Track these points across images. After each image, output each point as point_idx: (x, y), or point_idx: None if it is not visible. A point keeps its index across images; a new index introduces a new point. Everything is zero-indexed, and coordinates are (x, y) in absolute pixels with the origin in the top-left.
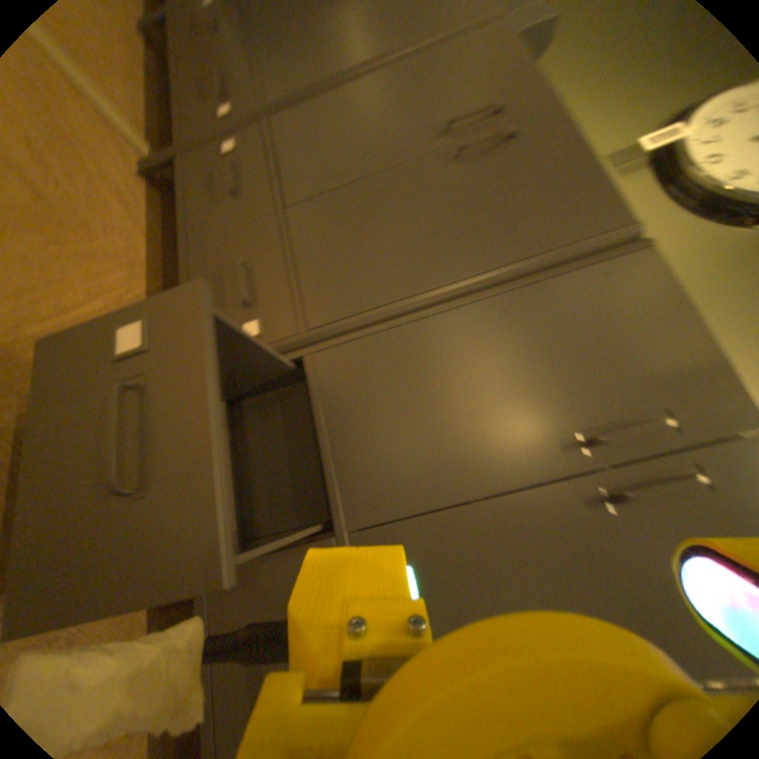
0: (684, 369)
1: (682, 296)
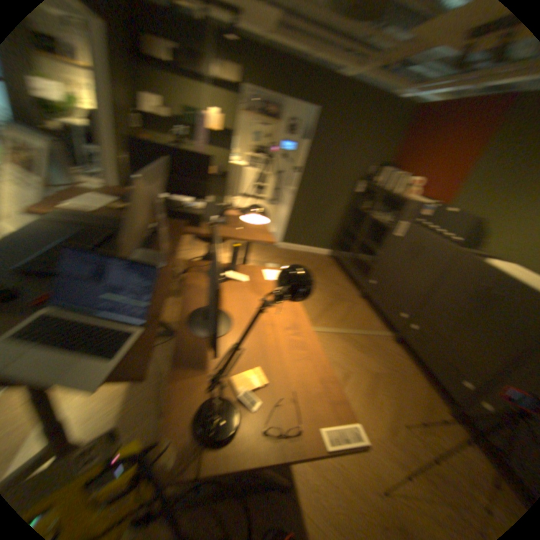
0: None
1: None
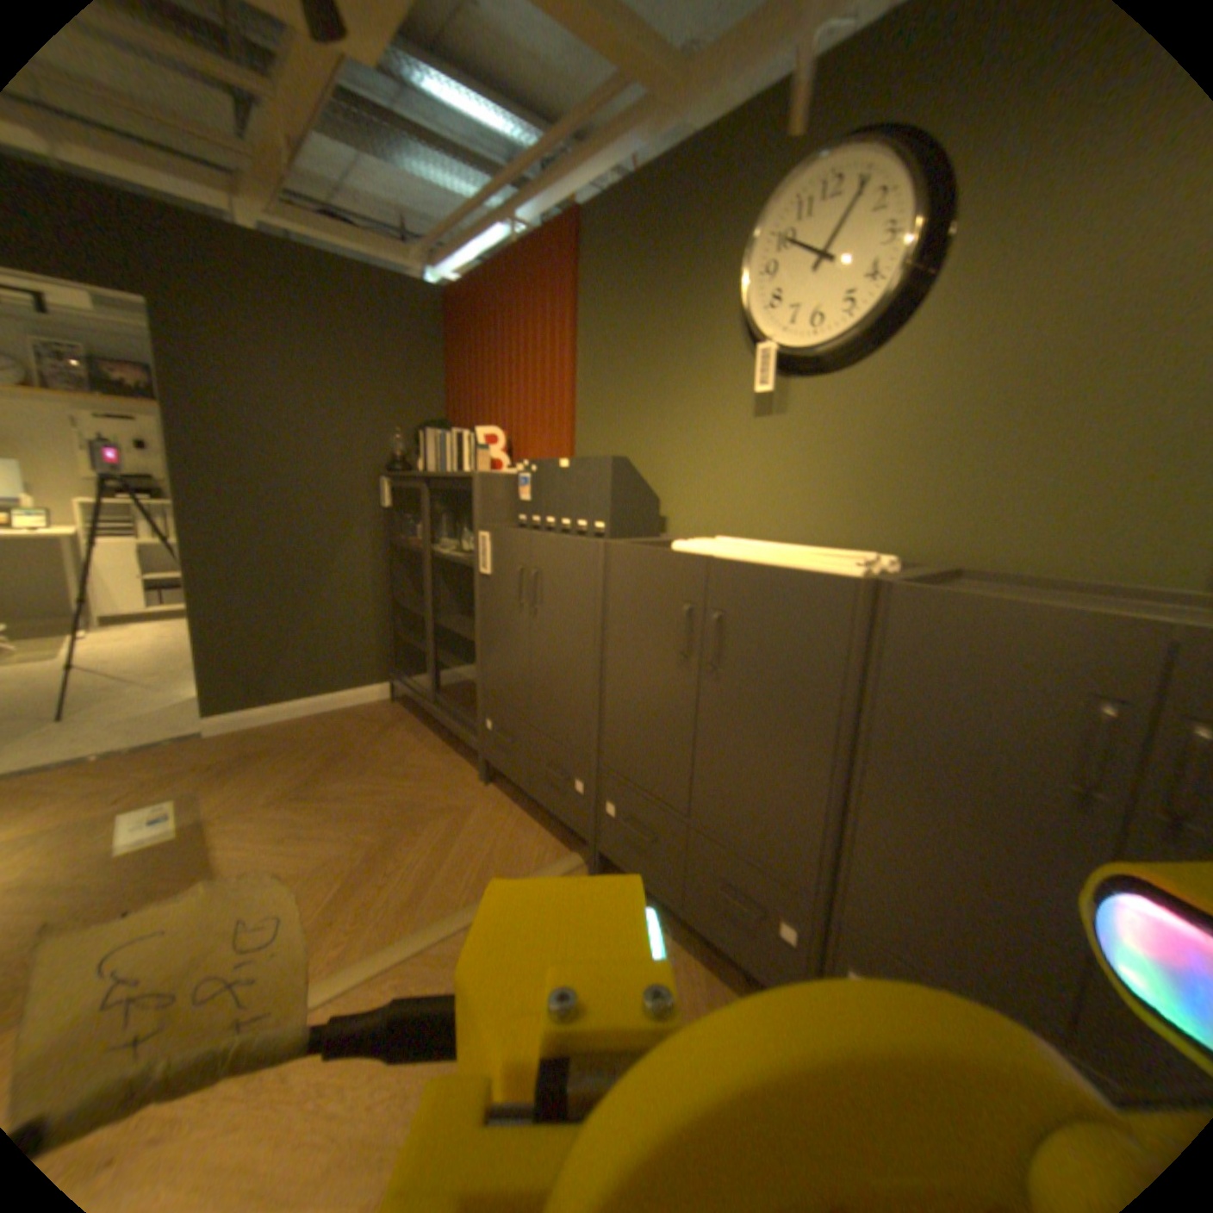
0: (1053, 655)
1: (964, 596)
